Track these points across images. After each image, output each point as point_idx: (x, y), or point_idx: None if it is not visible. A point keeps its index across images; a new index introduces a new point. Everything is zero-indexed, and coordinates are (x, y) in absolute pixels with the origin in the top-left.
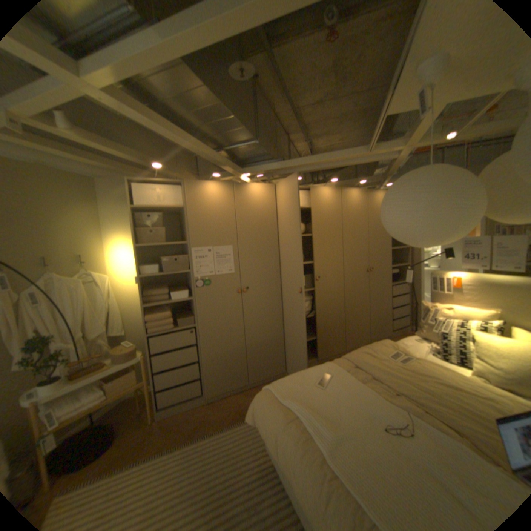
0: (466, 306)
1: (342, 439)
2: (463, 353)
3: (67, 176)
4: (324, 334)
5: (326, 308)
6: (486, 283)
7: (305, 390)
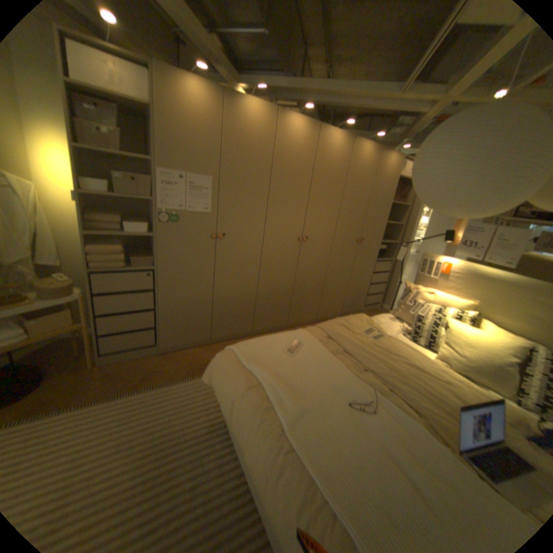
0: (446, 293)
1: (304, 409)
2: (433, 337)
3: None
4: (299, 298)
5: (306, 272)
6: (474, 274)
7: (272, 355)
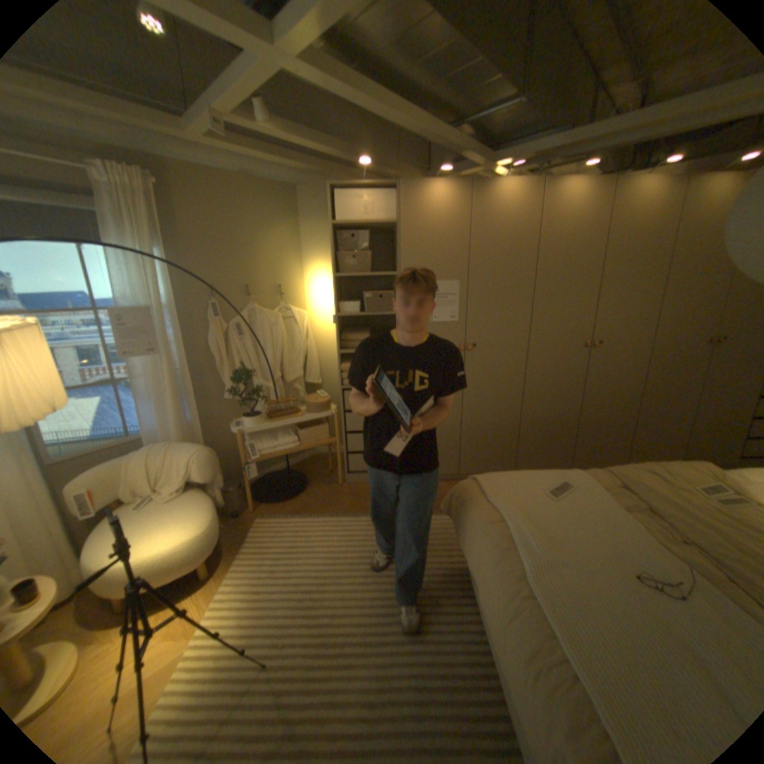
0: None
1: (559, 563)
2: None
3: (268, 185)
4: (590, 433)
5: (603, 394)
6: None
7: (525, 494)
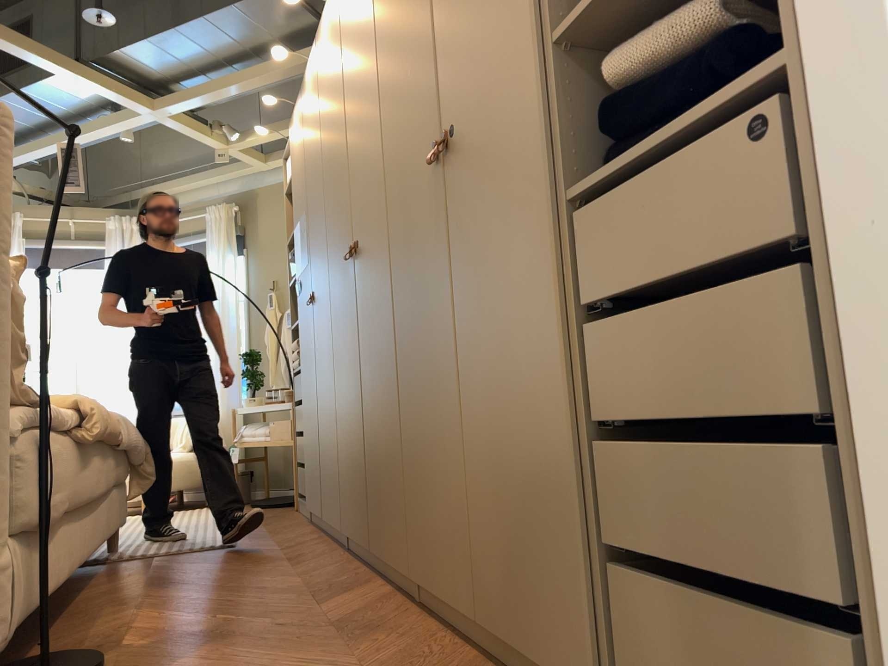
0: None
1: None
2: None
3: None
4: (375, 447)
5: (372, 351)
6: None
7: None
